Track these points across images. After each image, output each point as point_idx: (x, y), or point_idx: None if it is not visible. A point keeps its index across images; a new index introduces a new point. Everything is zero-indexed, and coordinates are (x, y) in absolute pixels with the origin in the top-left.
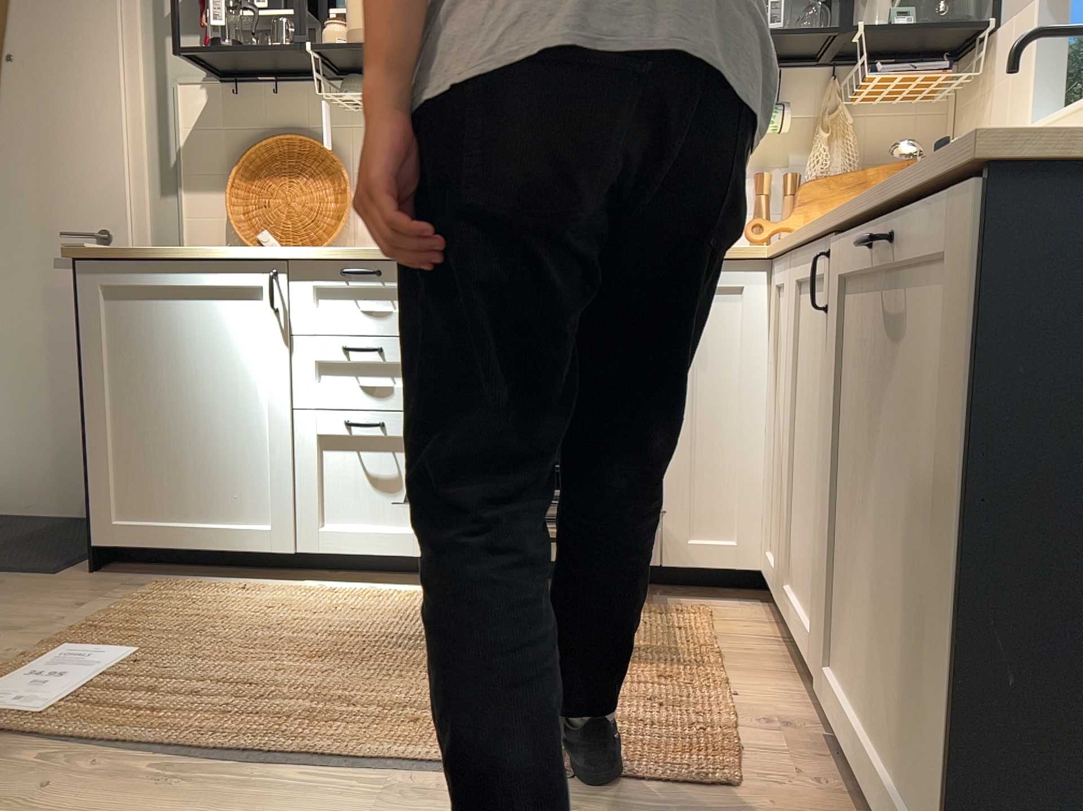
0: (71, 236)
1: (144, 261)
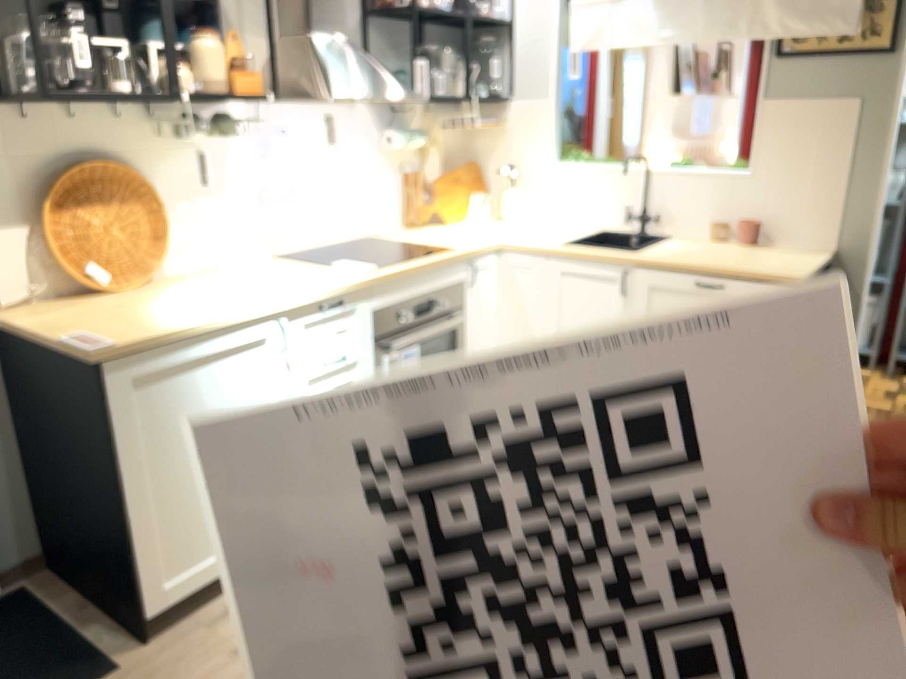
0: None
1: (174, 342)
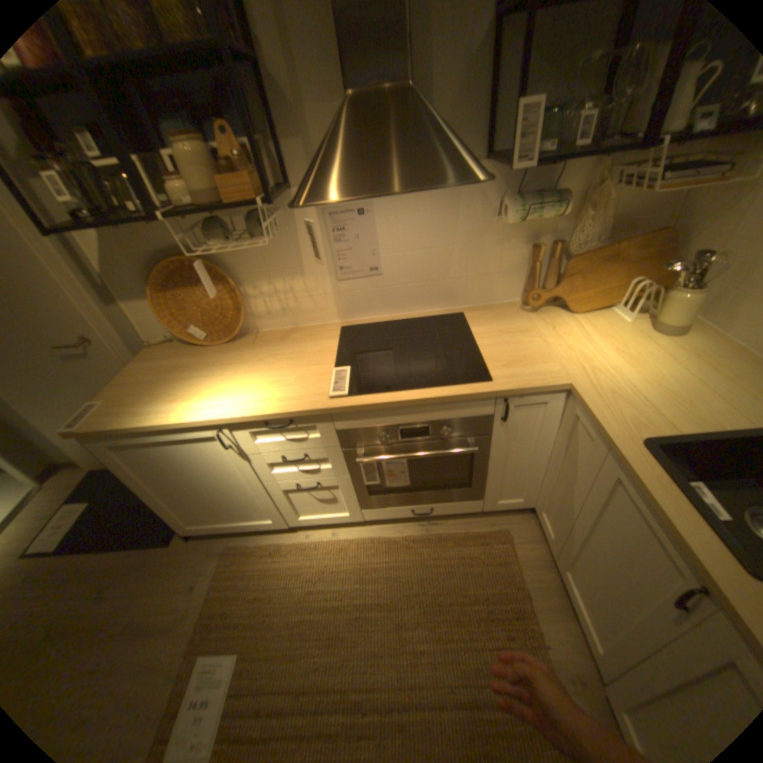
0: (62, 348)
1: (124, 432)
